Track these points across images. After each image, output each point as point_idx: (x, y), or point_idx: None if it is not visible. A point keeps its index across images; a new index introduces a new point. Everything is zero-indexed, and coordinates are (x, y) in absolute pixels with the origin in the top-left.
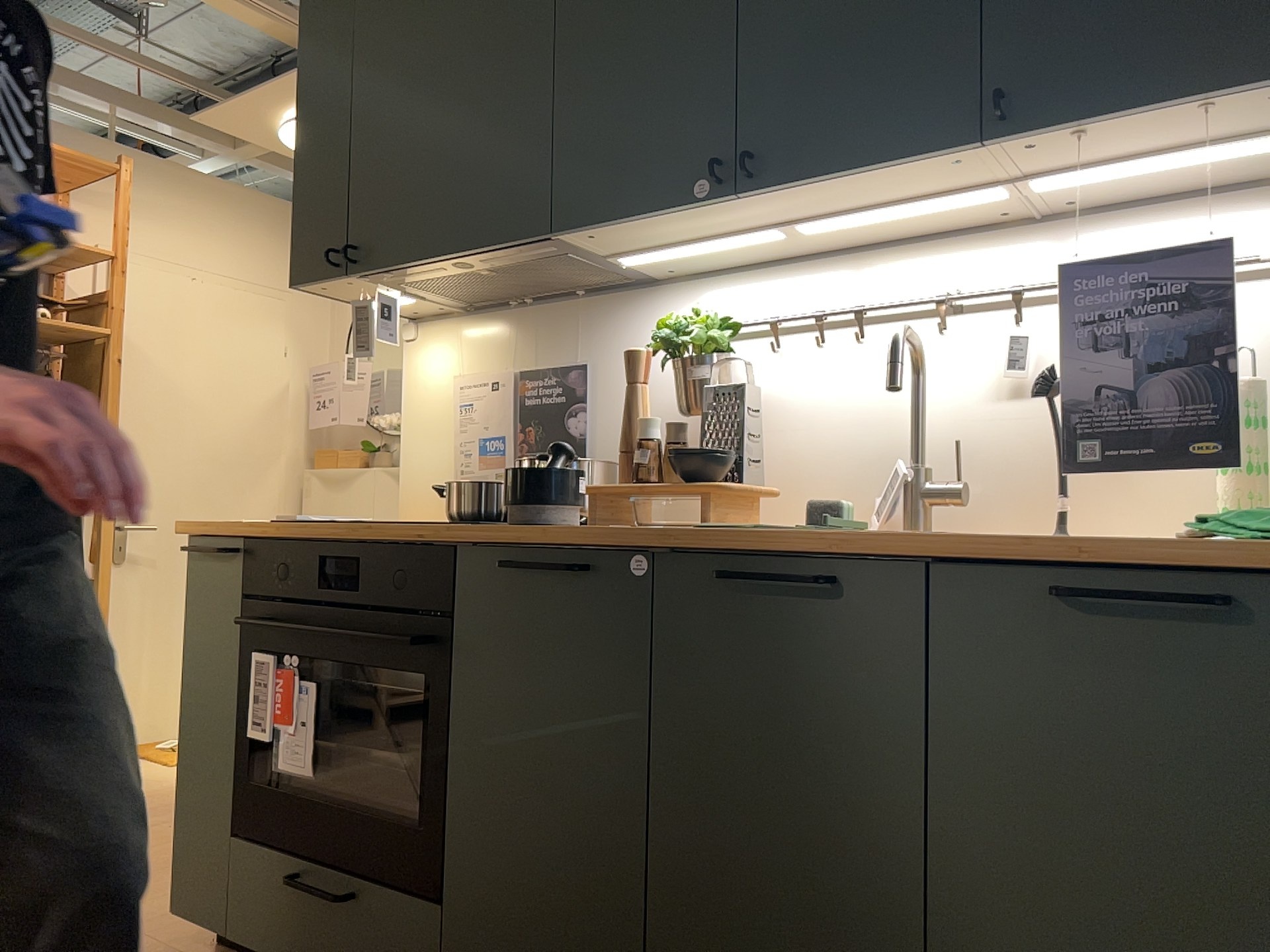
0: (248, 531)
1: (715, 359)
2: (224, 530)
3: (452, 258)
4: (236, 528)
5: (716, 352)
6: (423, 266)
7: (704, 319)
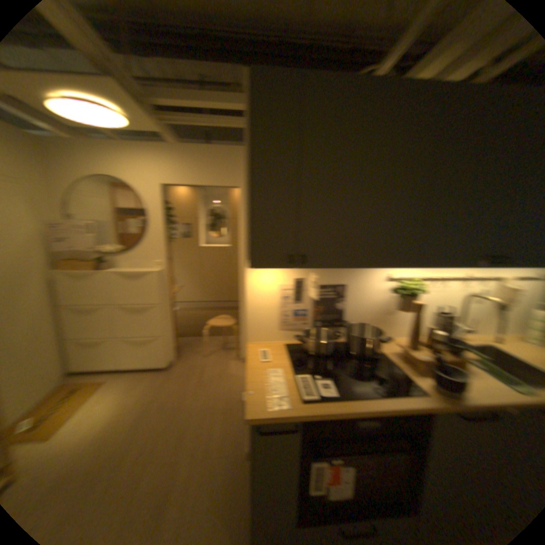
0: (303, 416)
1: (419, 295)
2: (290, 420)
3: (360, 267)
4: (303, 419)
5: (417, 292)
6: (341, 267)
7: (423, 285)
